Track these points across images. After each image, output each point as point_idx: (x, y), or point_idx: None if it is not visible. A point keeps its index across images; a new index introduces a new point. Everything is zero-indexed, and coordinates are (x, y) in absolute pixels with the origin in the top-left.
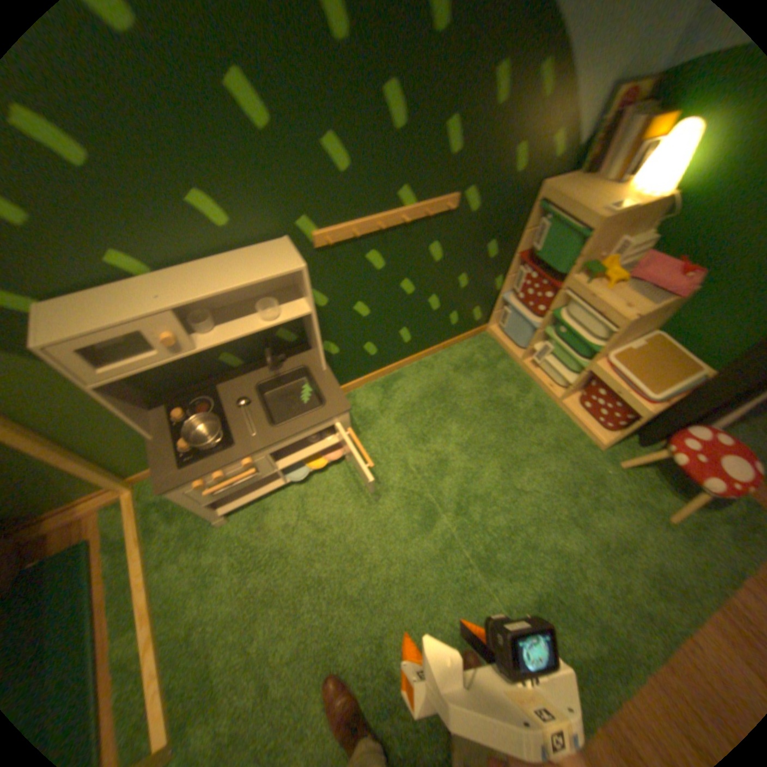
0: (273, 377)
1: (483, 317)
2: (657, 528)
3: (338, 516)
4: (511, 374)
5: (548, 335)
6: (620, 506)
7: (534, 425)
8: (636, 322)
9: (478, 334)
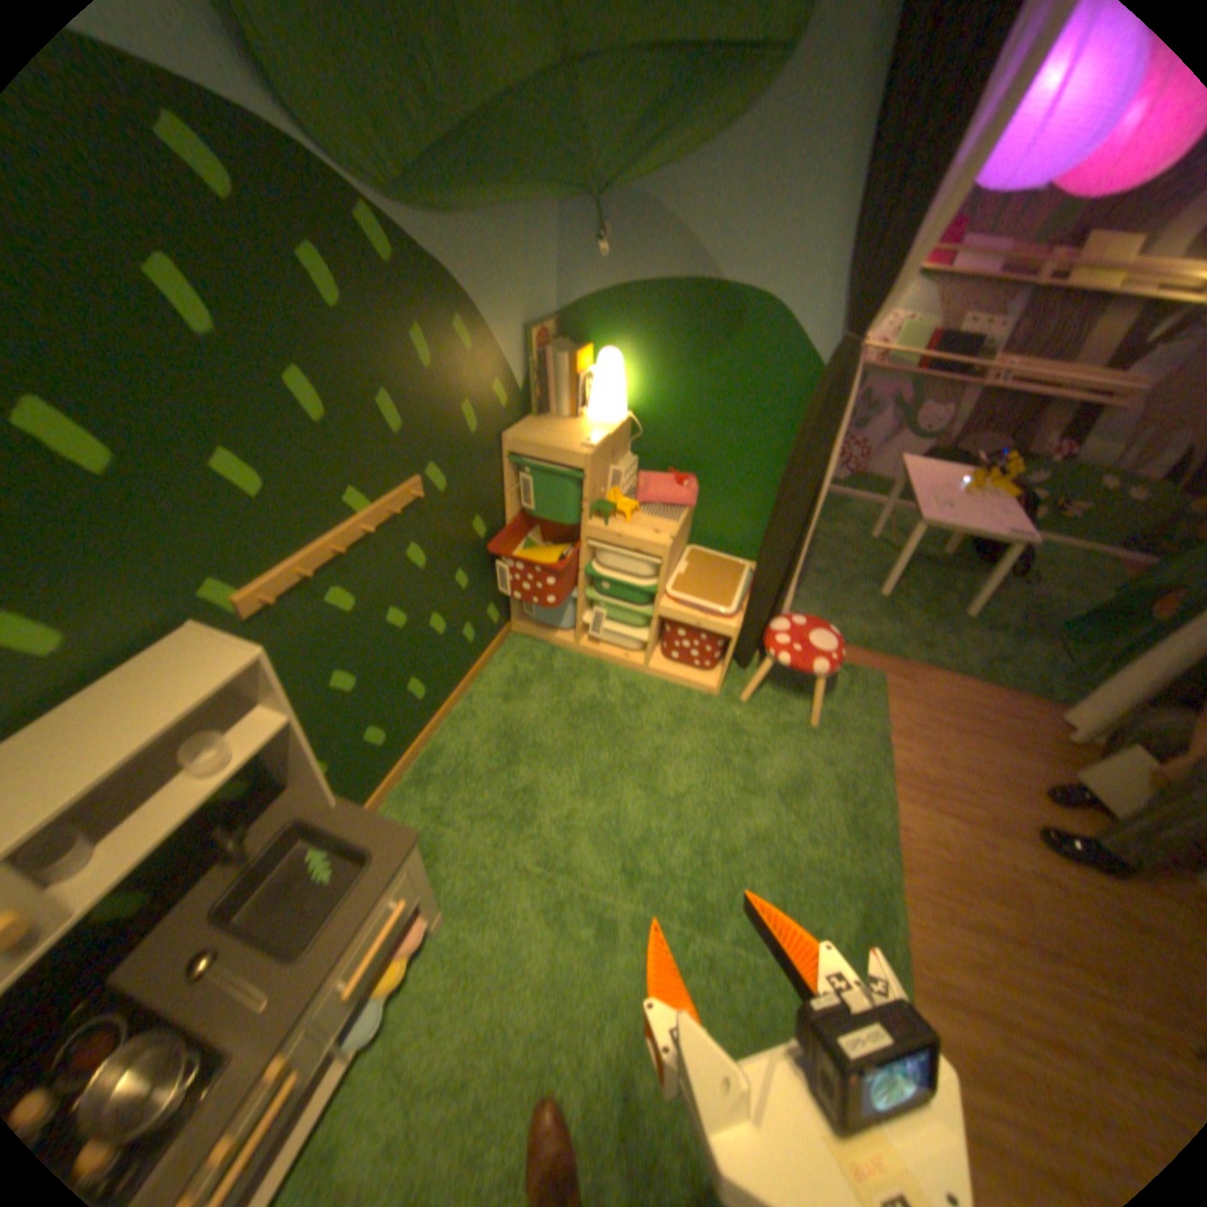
0: (238, 877)
1: (500, 613)
2: (806, 741)
3: (472, 1036)
4: (574, 665)
5: (589, 599)
6: (767, 741)
7: (637, 710)
8: (671, 544)
9: (504, 638)
